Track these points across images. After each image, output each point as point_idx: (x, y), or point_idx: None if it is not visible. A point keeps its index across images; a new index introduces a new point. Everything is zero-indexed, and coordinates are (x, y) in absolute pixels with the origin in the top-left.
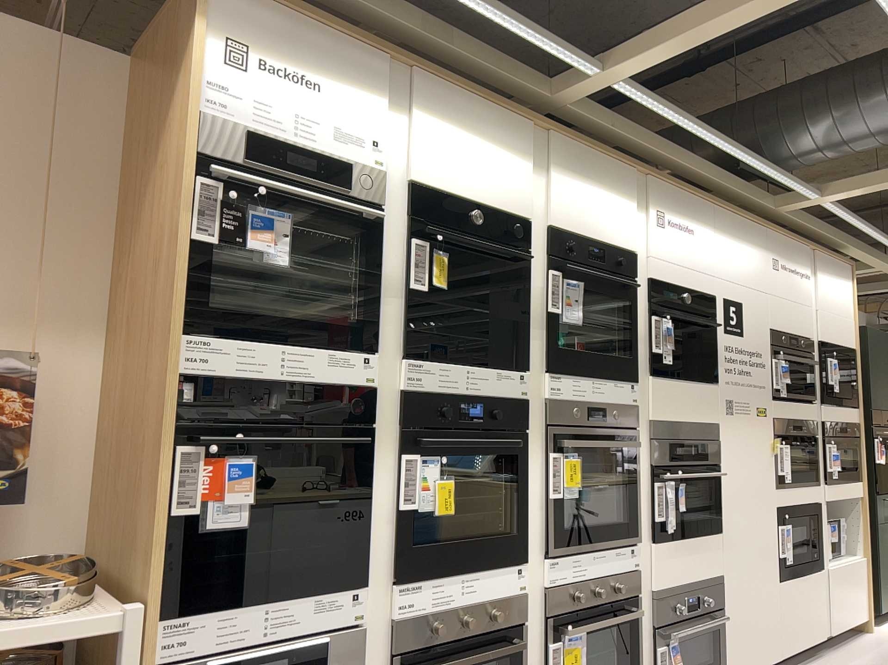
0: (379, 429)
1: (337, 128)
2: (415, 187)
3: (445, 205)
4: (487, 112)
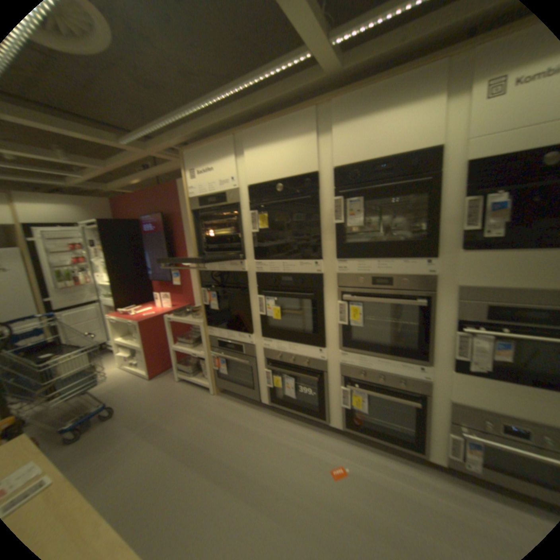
0: (251, 288)
1: (217, 179)
2: (249, 186)
3: (264, 187)
4: (281, 118)
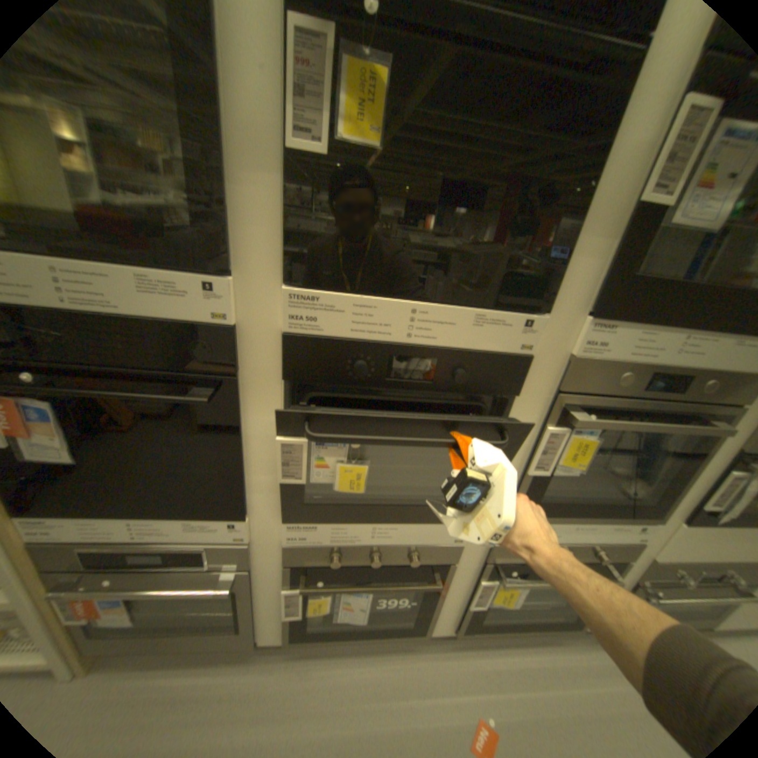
0: (245, 381)
1: None
2: None
3: None
4: None
